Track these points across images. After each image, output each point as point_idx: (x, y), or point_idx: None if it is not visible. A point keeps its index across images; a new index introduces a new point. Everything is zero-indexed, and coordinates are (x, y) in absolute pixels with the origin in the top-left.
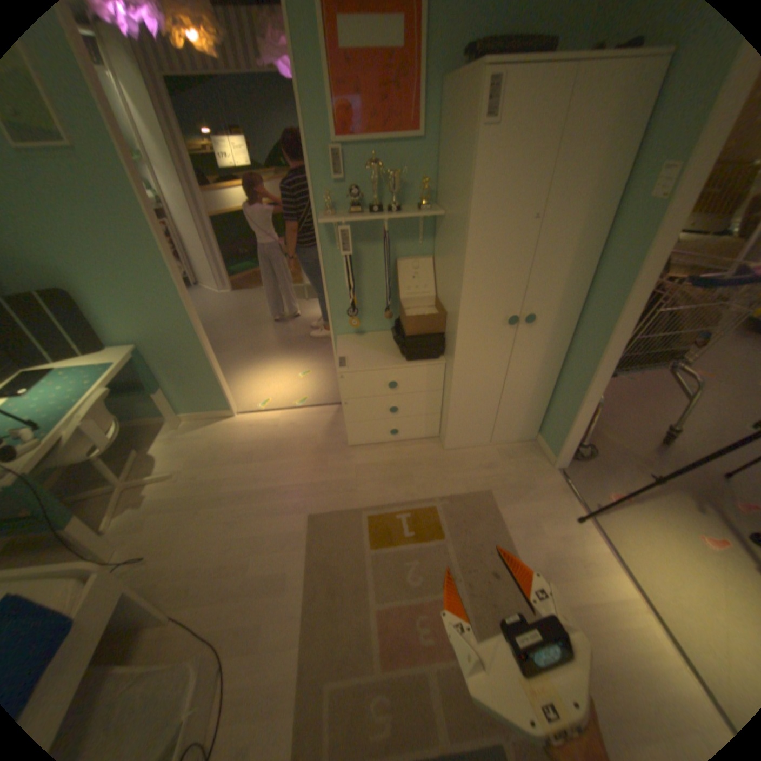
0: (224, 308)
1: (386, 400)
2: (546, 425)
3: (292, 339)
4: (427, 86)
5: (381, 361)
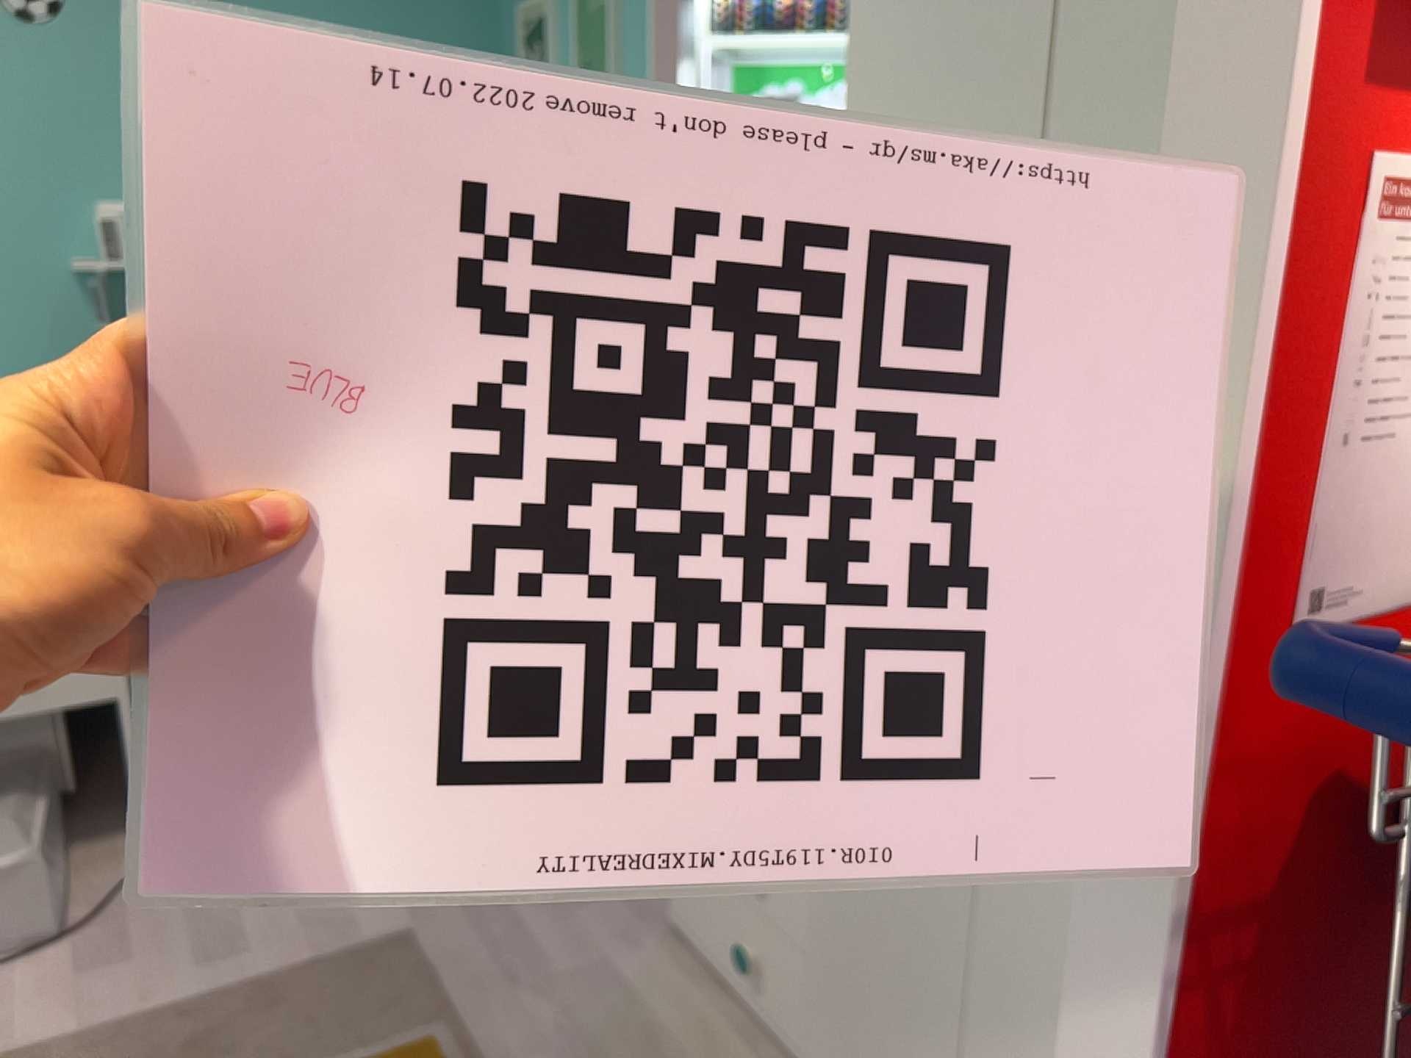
0: None
1: None
2: None
3: None
4: None
5: None
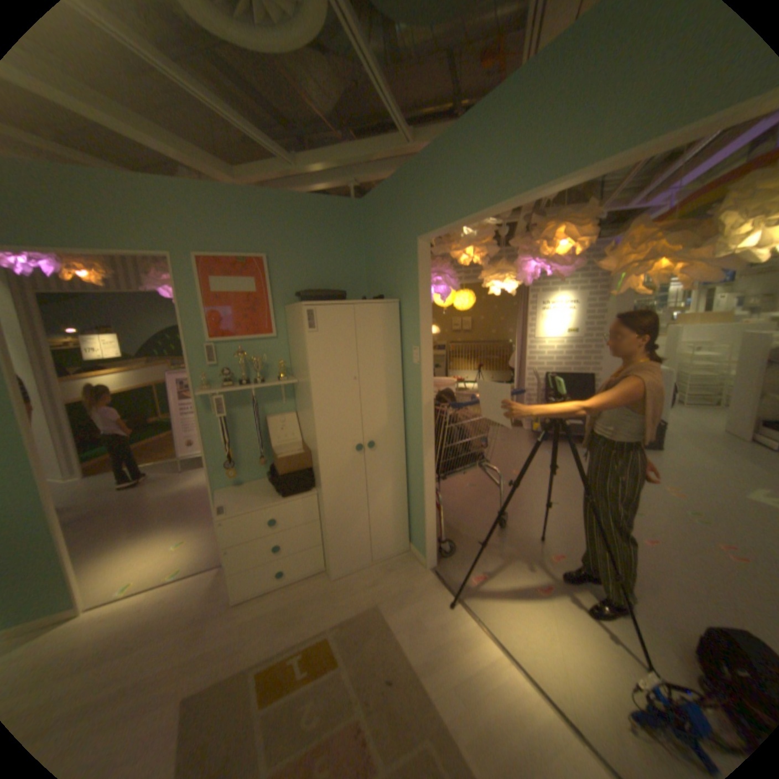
0: (71, 498)
1: (267, 541)
2: (413, 533)
3: (163, 513)
4: (276, 310)
5: (259, 503)
